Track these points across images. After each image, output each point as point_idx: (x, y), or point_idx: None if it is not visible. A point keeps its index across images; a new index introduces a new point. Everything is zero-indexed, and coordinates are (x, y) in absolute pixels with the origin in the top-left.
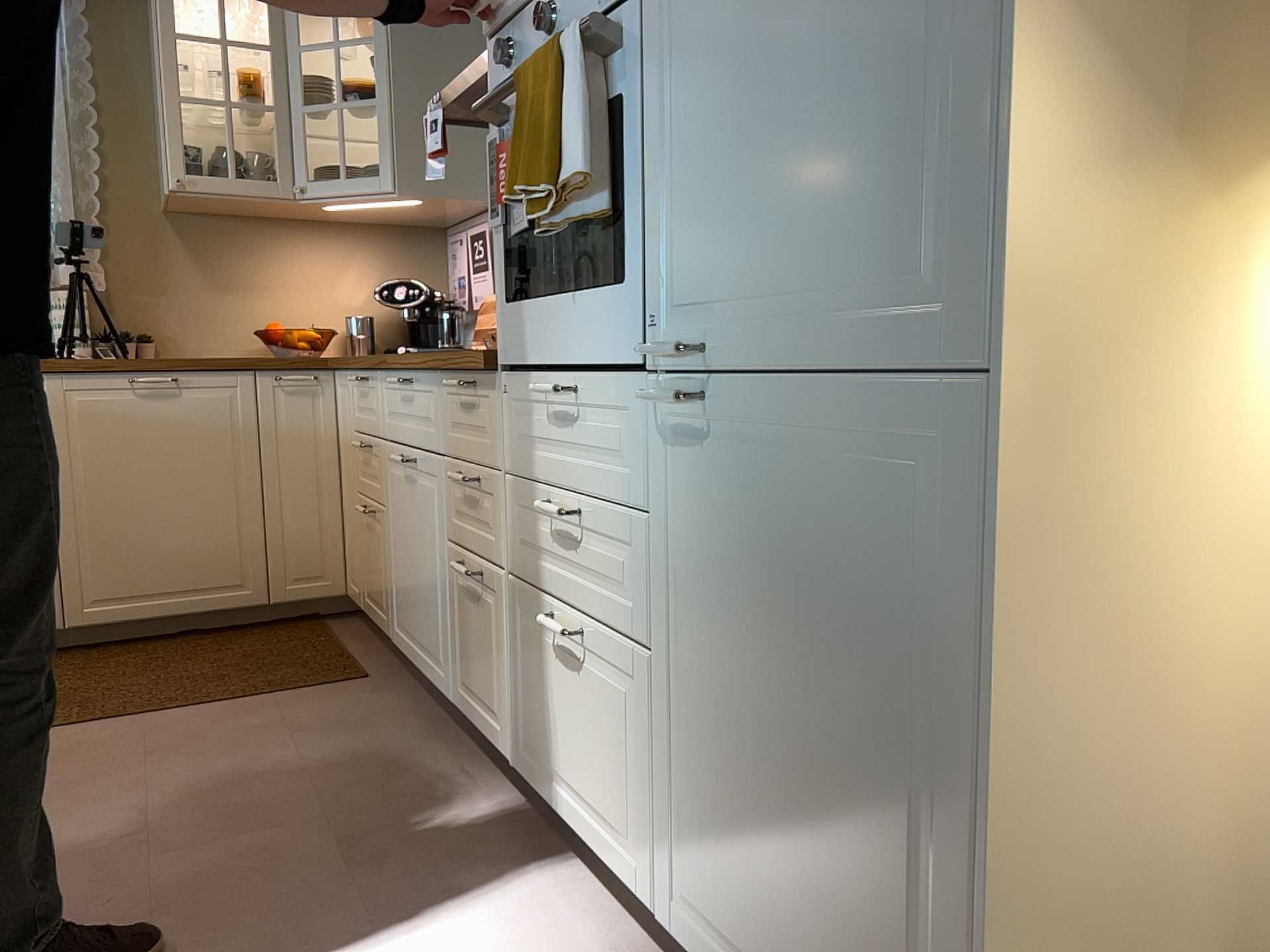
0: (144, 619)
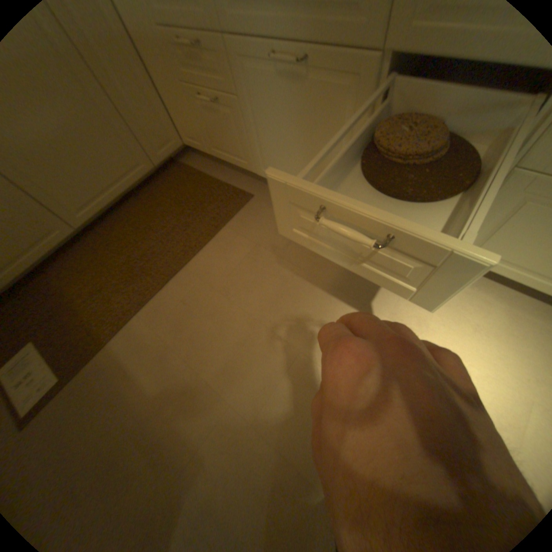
0: (104, 205)
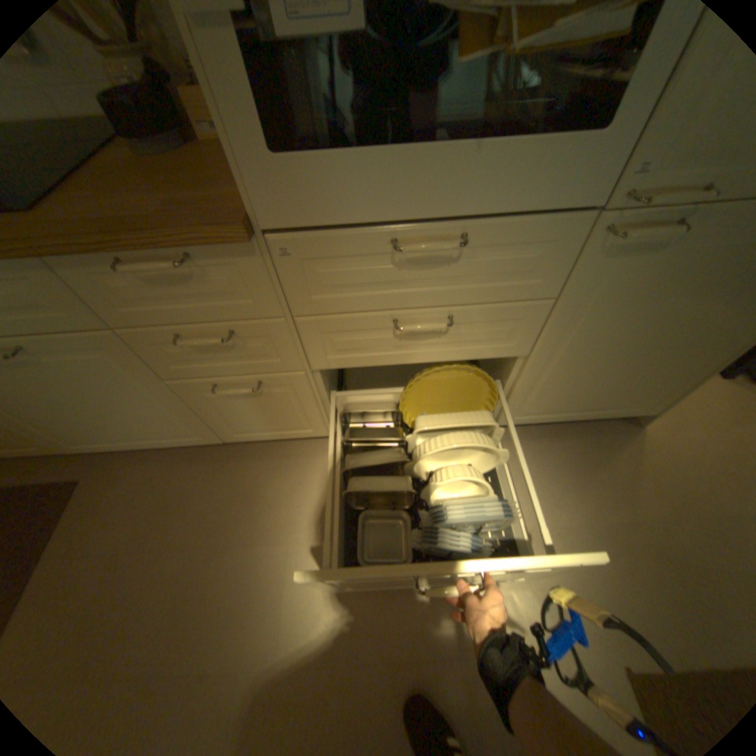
0: None
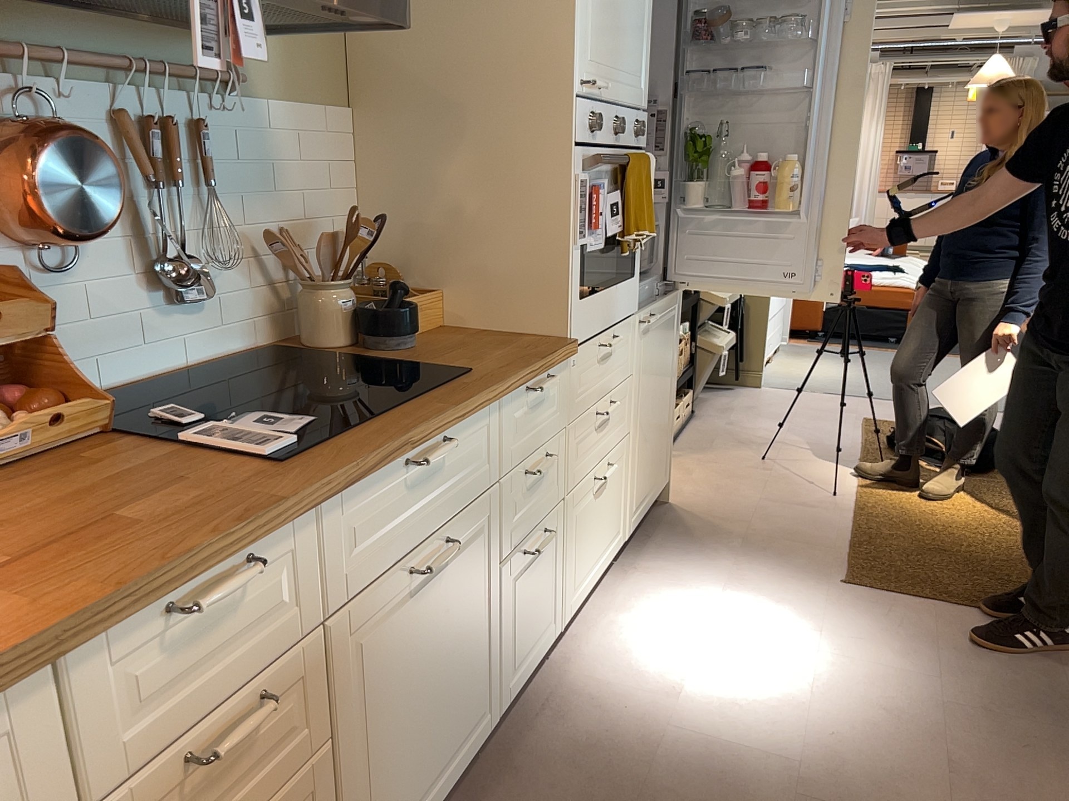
0: None
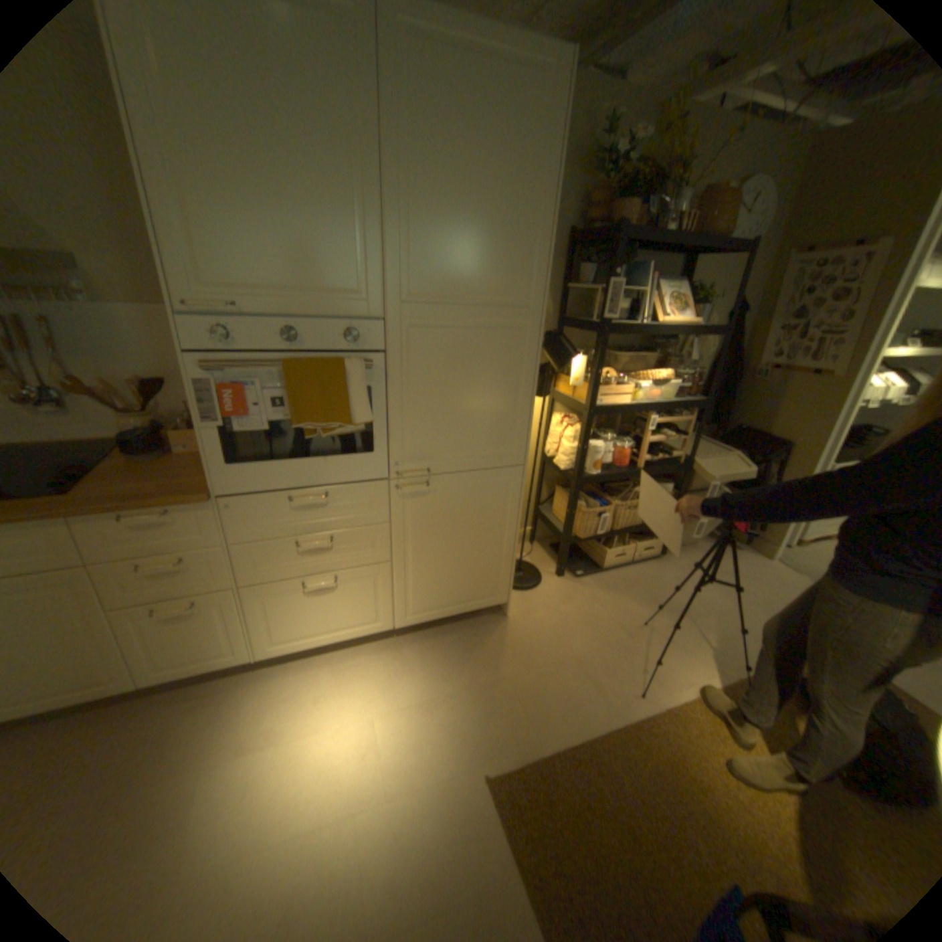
0: None
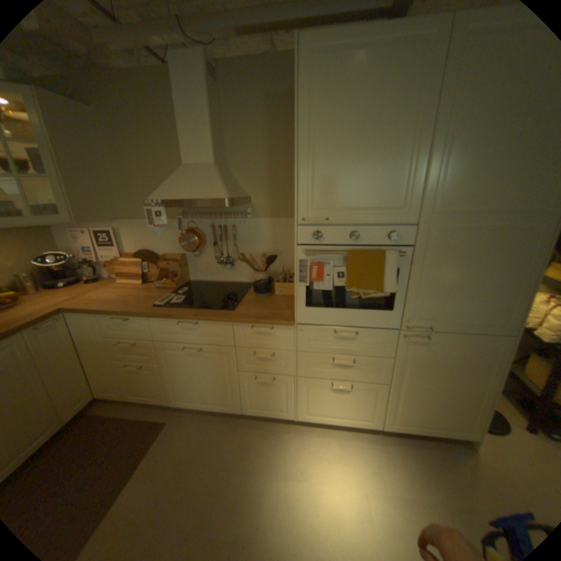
0: None
